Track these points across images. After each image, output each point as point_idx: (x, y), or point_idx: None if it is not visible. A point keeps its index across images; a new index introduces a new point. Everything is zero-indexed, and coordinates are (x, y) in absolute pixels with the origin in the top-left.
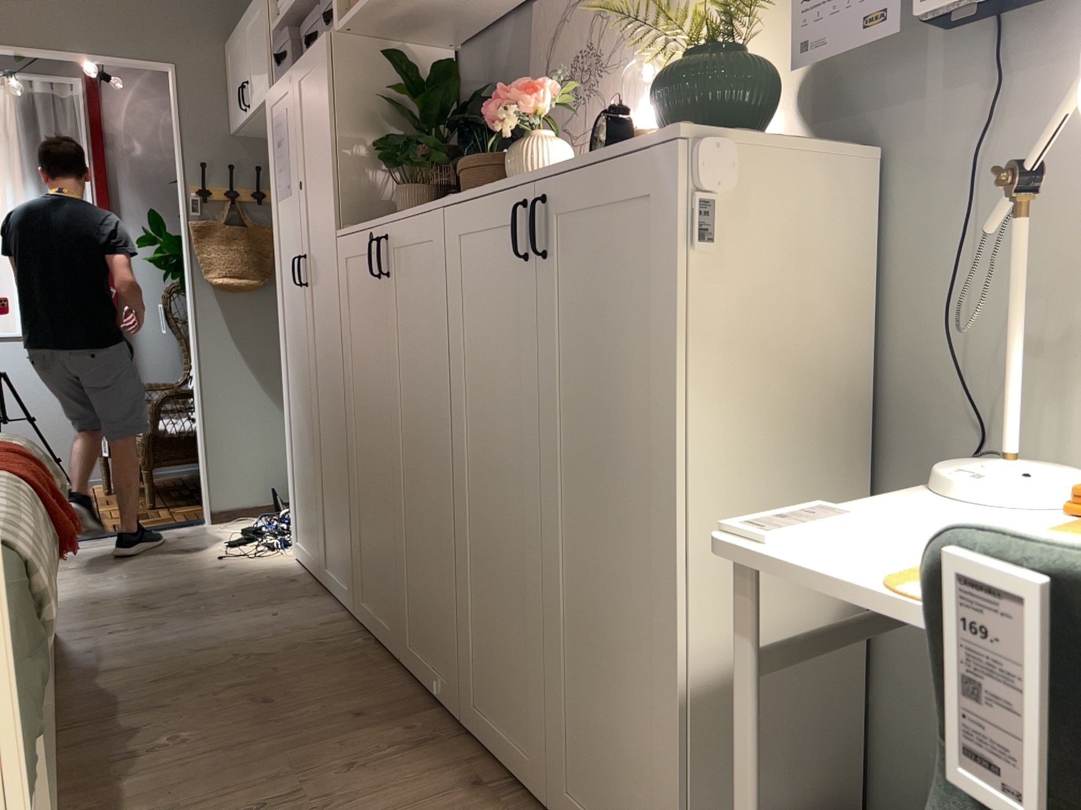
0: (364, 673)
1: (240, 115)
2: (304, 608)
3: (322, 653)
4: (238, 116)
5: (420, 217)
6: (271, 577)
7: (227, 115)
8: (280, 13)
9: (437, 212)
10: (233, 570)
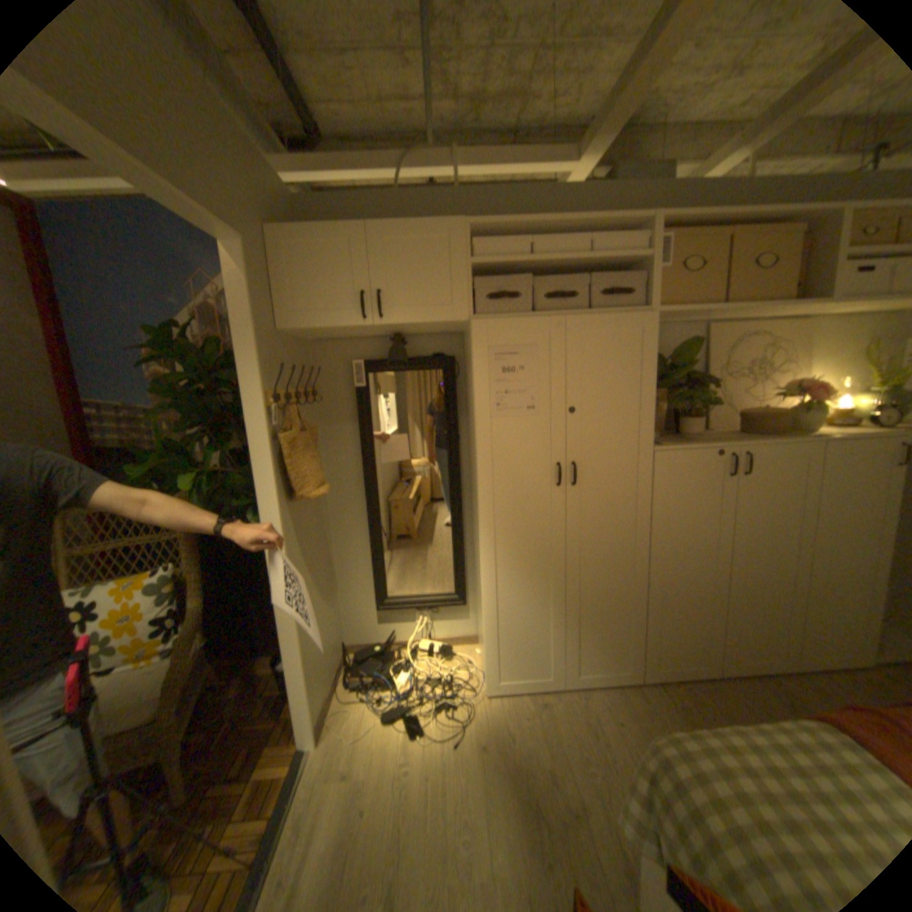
0: (727, 697)
1: (335, 319)
2: (610, 709)
3: (696, 711)
4: (327, 319)
5: (798, 446)
6: (527, 719)
7: (273, 309)
8: (475, 251)
9: (820, 444)
10: (494, 742)
